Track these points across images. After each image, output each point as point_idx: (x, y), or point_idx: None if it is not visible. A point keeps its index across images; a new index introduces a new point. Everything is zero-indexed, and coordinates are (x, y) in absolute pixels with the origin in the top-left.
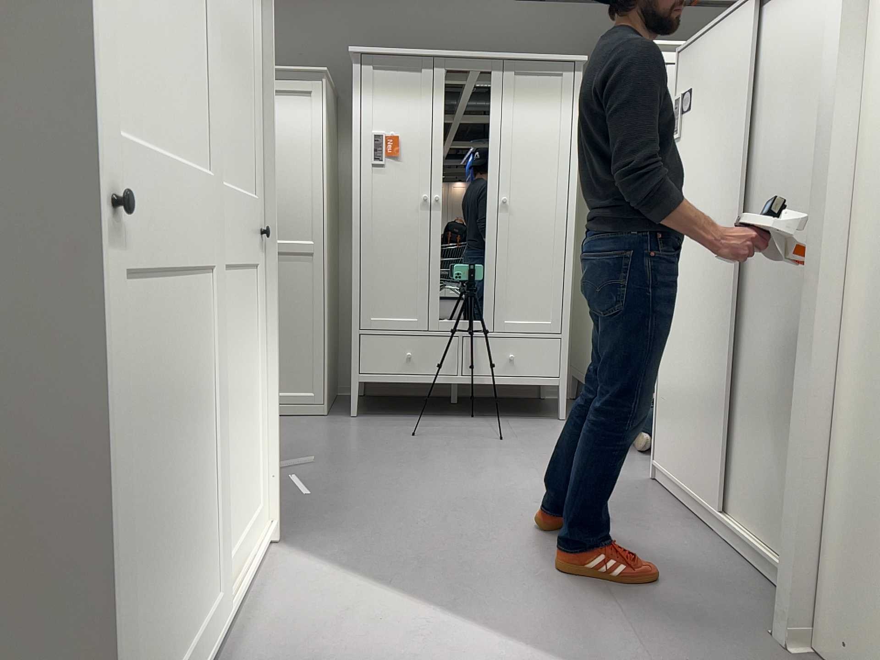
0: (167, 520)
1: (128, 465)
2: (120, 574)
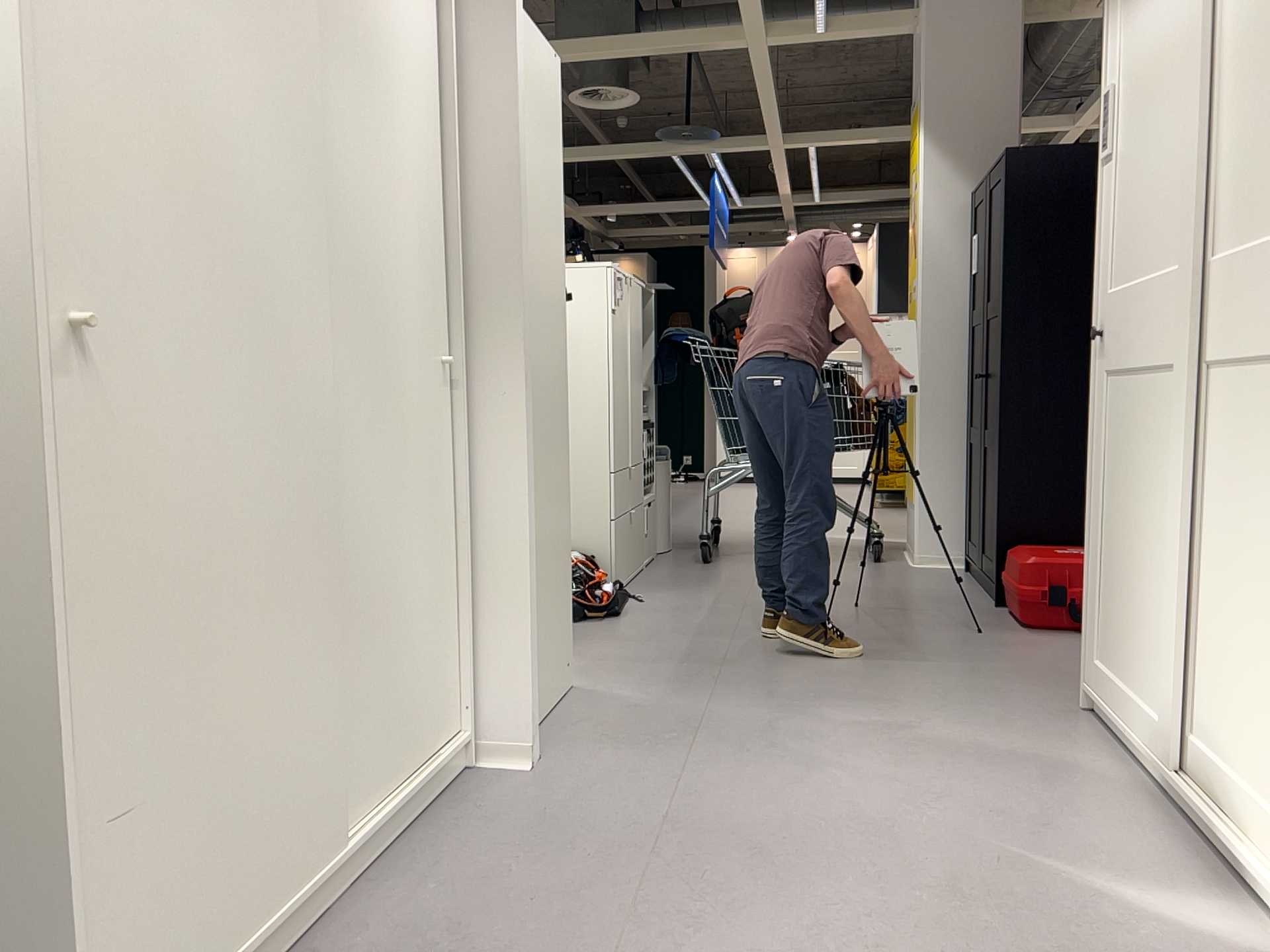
0: (1122, 558)
1: (1104, 488)
2: (1096, 546)
